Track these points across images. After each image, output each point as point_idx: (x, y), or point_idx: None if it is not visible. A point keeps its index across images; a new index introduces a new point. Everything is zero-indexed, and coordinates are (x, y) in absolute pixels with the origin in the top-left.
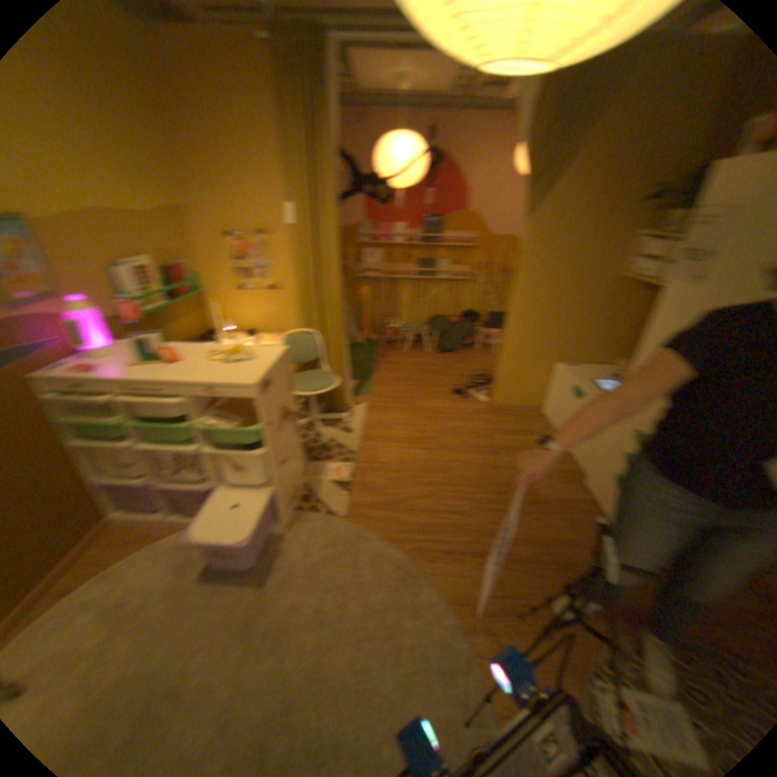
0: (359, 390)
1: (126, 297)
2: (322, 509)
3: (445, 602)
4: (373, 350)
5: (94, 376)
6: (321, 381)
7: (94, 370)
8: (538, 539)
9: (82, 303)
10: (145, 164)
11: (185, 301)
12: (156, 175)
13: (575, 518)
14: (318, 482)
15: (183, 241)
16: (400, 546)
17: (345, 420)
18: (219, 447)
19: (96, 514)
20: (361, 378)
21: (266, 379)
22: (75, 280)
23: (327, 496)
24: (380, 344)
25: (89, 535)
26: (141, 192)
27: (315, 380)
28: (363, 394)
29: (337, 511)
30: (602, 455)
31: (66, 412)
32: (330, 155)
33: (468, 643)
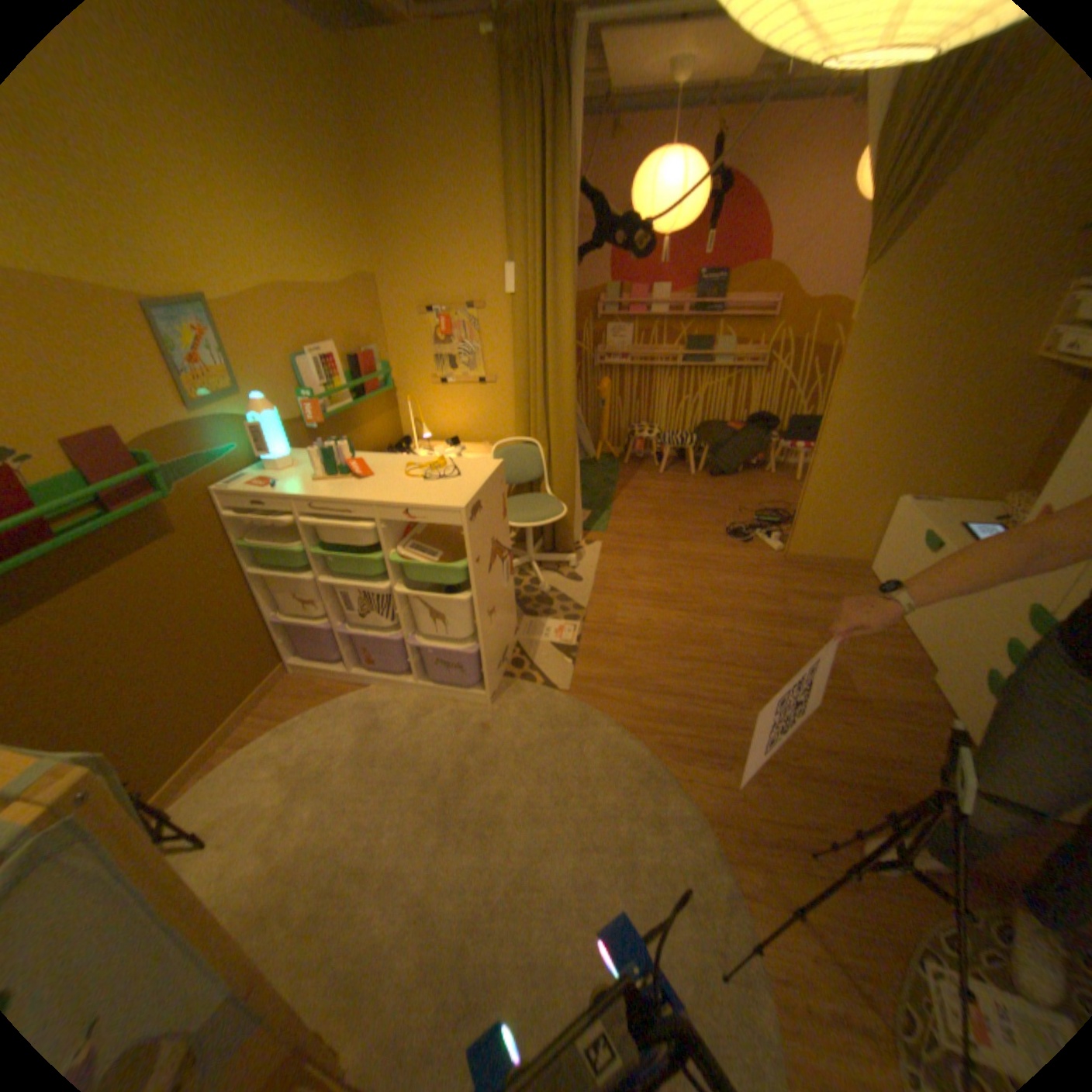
0: (595, 525)
1: (315, 394)
2: (540, 677)
3: (705, 819)
4: (617, 469)
5: (283, 490)
6: (546, 509)
7: (283, 483)
8: (851, 753)
9: (268, 402)
10: (338, 222)
11: (378, 399)
12: (351, 235)
13: (915, 730)
14: (536, 643)
15: (378, 321)
16: (644, 737)
17: (574, 564)
18: (418, 586)
19: (278, 655)
20: (597, 508)
21: (479, 502)
22: (262, 373)
23: (548, 662)
24: (626, 460)
25: (270, 678)
26: (334, 258)
27: (537, 507)
28: (600, 530)
29: (561, 682)
30: (970, 640)
31: (251, 532)
32: (574, 191)
33: (735, 877)
